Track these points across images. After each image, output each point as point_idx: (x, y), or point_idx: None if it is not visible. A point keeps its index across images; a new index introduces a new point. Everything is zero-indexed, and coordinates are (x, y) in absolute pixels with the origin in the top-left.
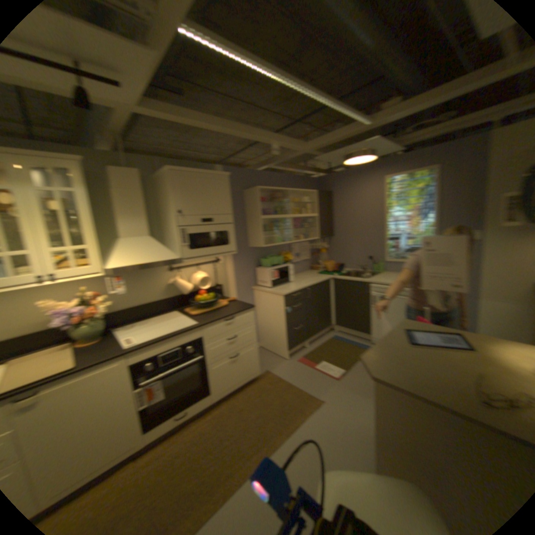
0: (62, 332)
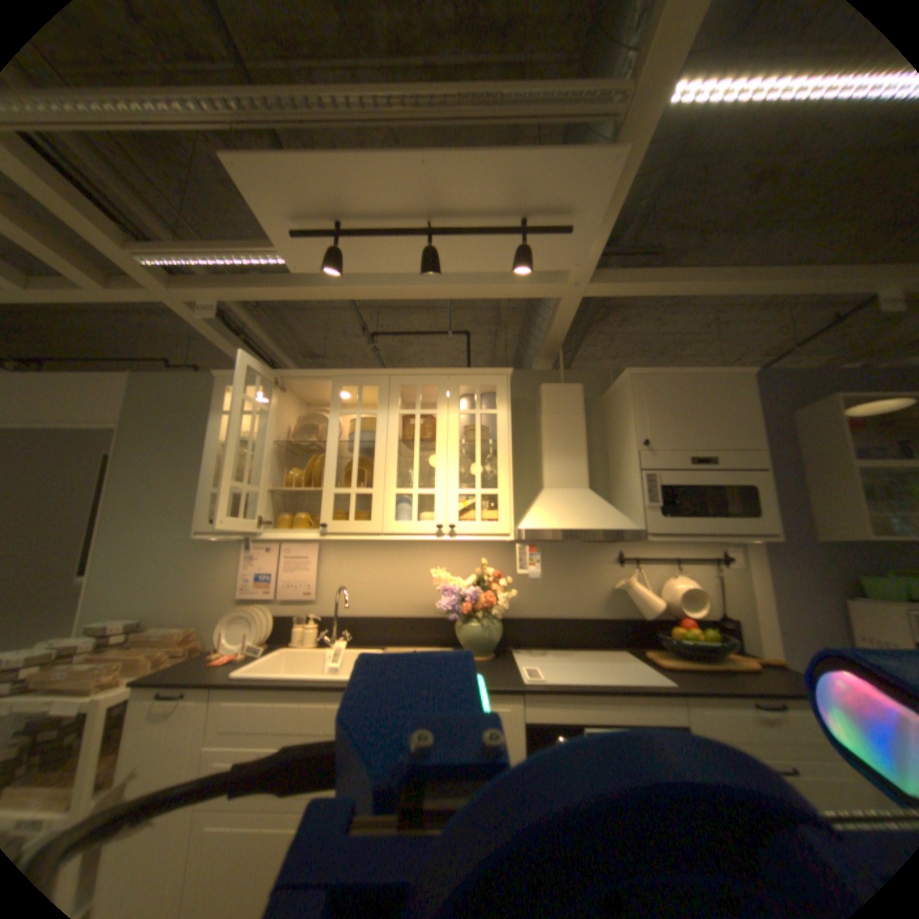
0: (442, 627)
